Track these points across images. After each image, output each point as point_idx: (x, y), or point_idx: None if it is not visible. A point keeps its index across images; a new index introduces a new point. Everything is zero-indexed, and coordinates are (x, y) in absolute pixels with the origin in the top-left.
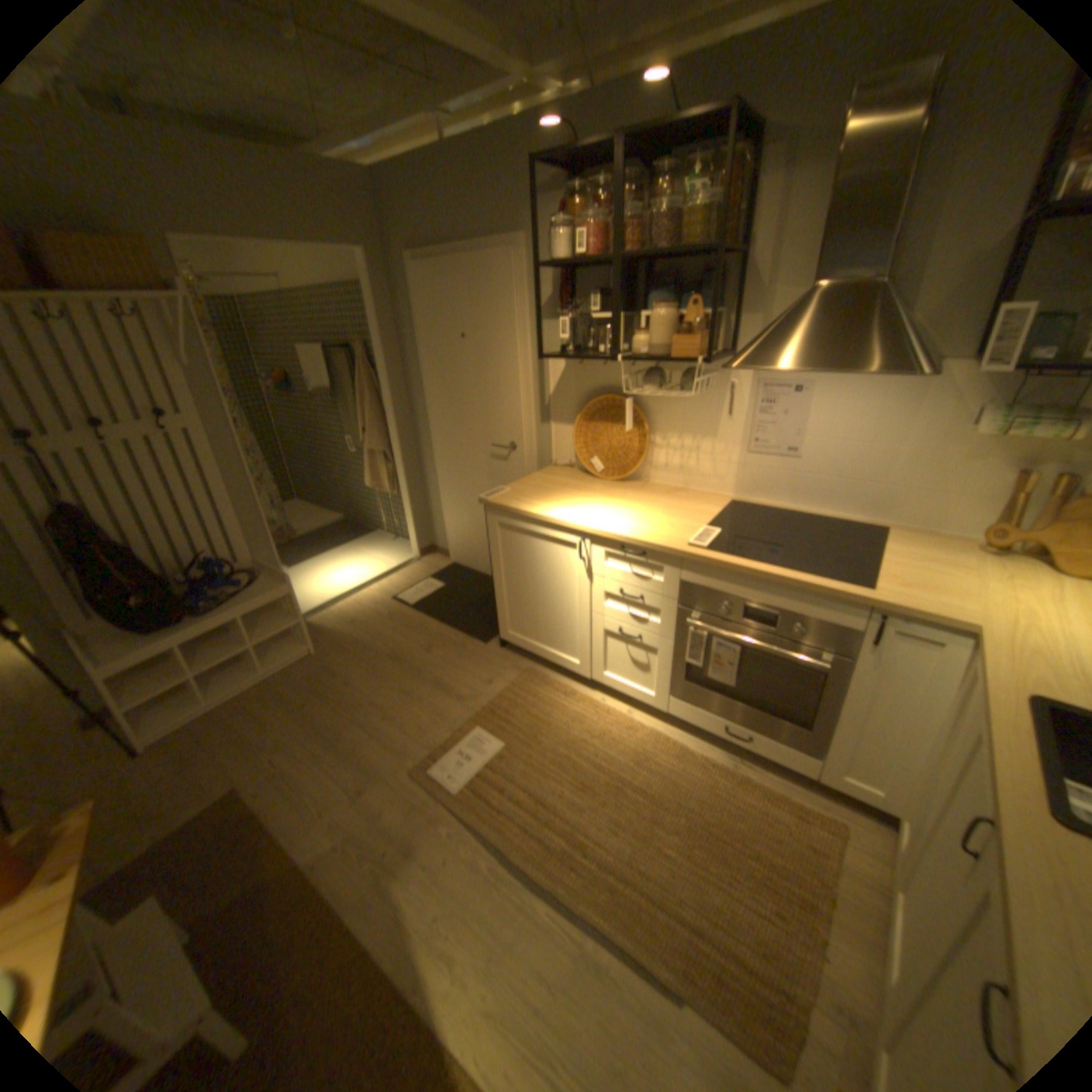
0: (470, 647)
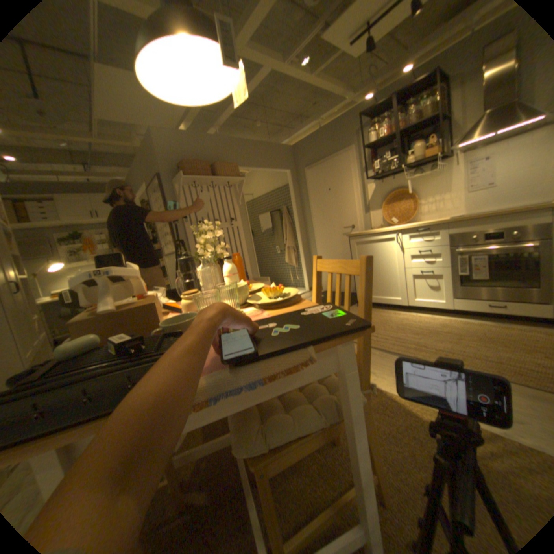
0: None
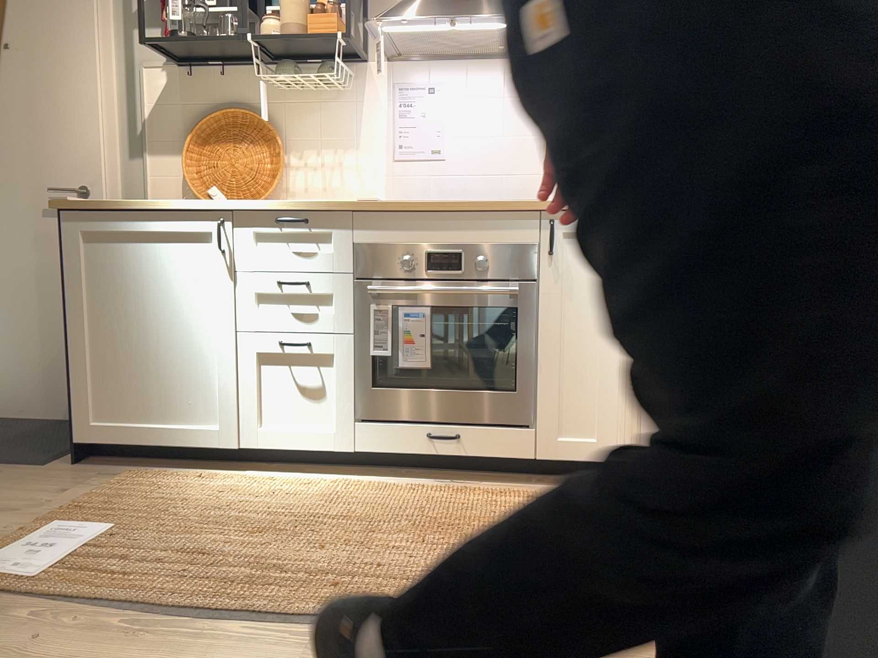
0: (13, 474)
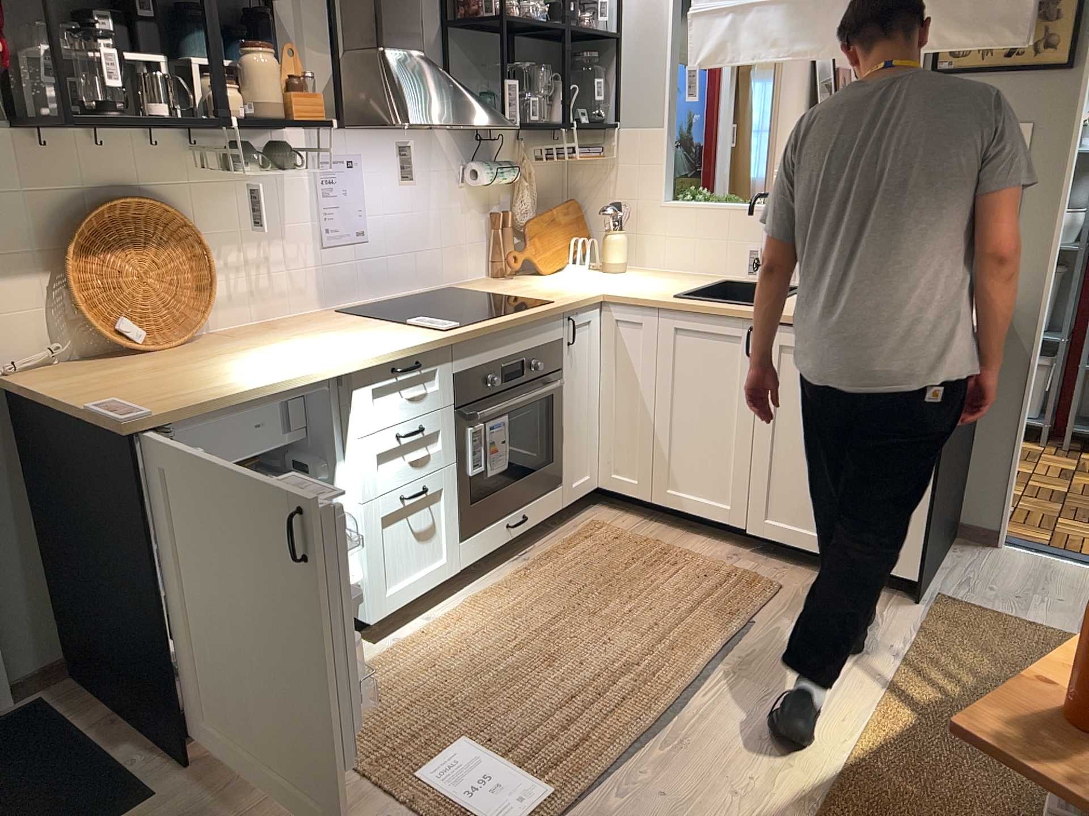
0: None
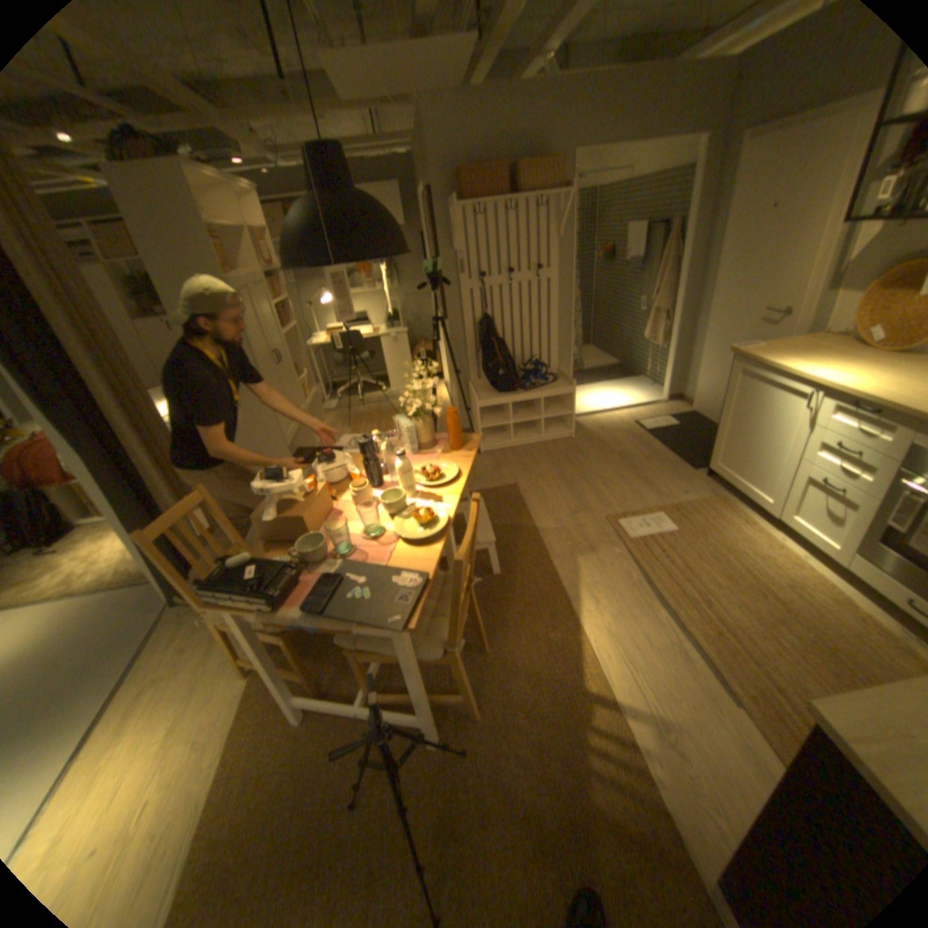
0: (681, 468)
